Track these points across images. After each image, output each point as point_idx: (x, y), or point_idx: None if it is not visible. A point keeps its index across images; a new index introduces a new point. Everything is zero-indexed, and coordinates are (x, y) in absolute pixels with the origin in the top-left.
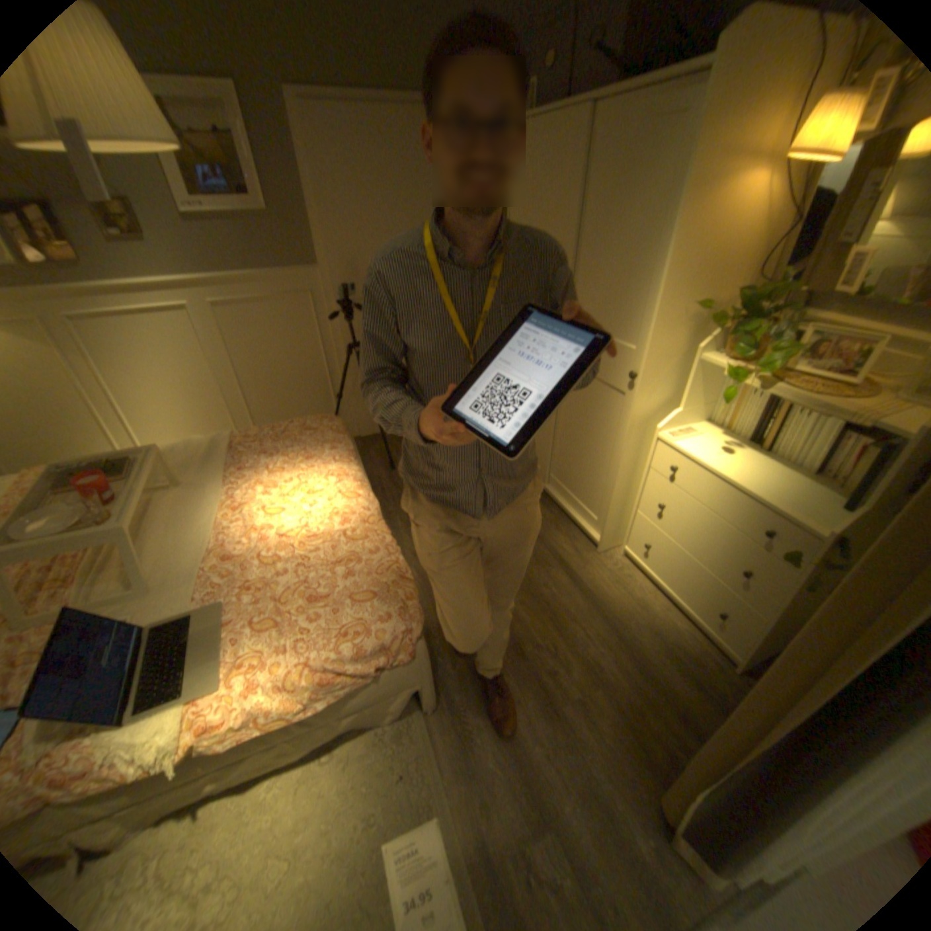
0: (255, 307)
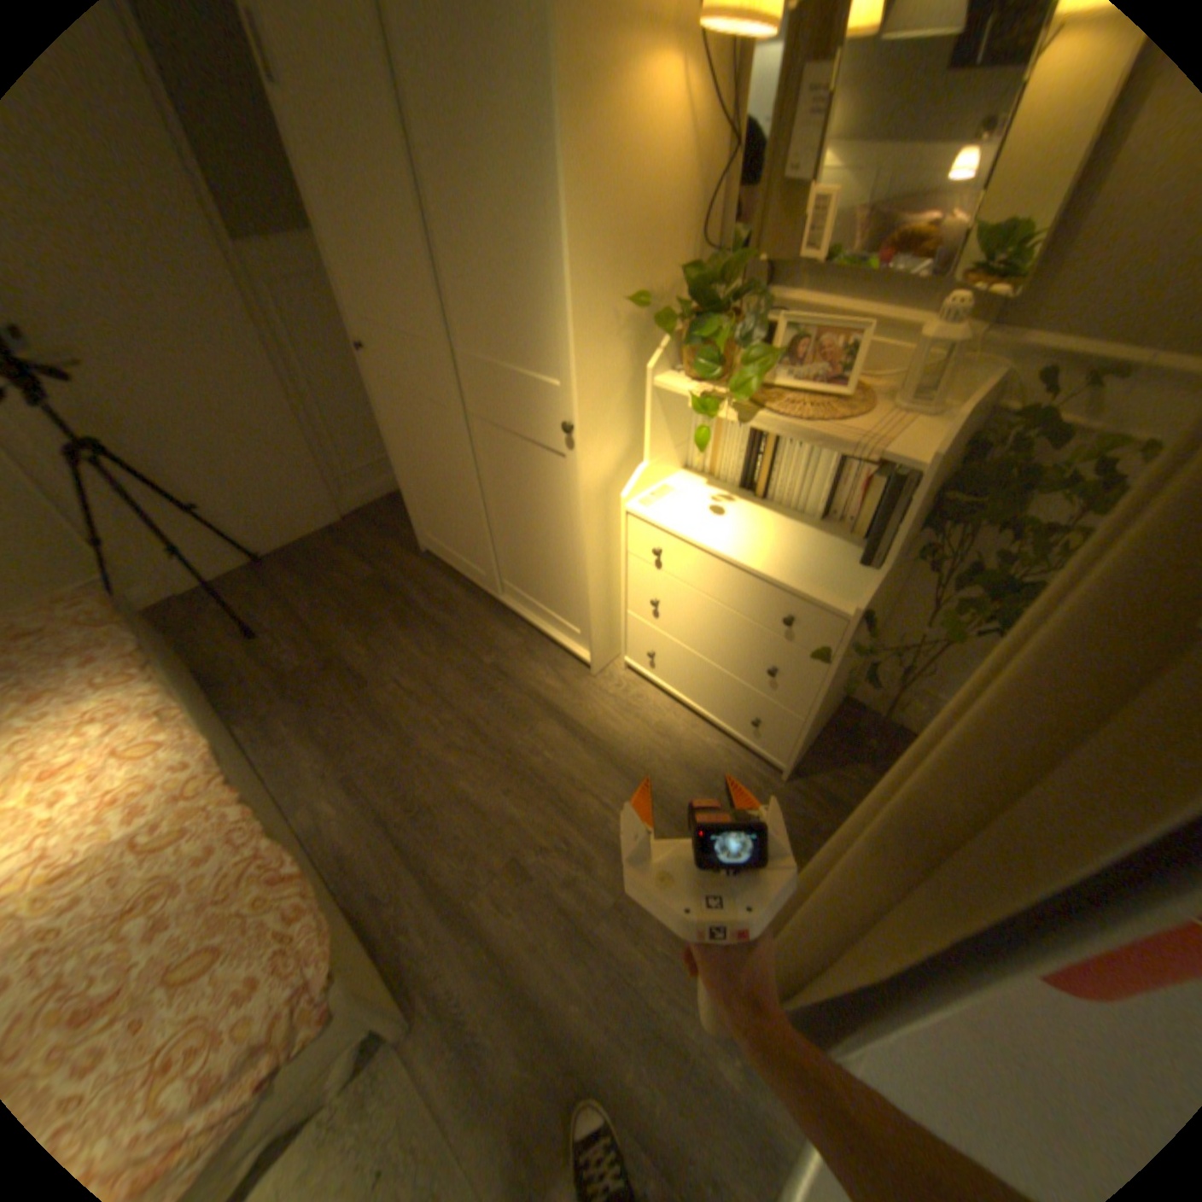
0: None
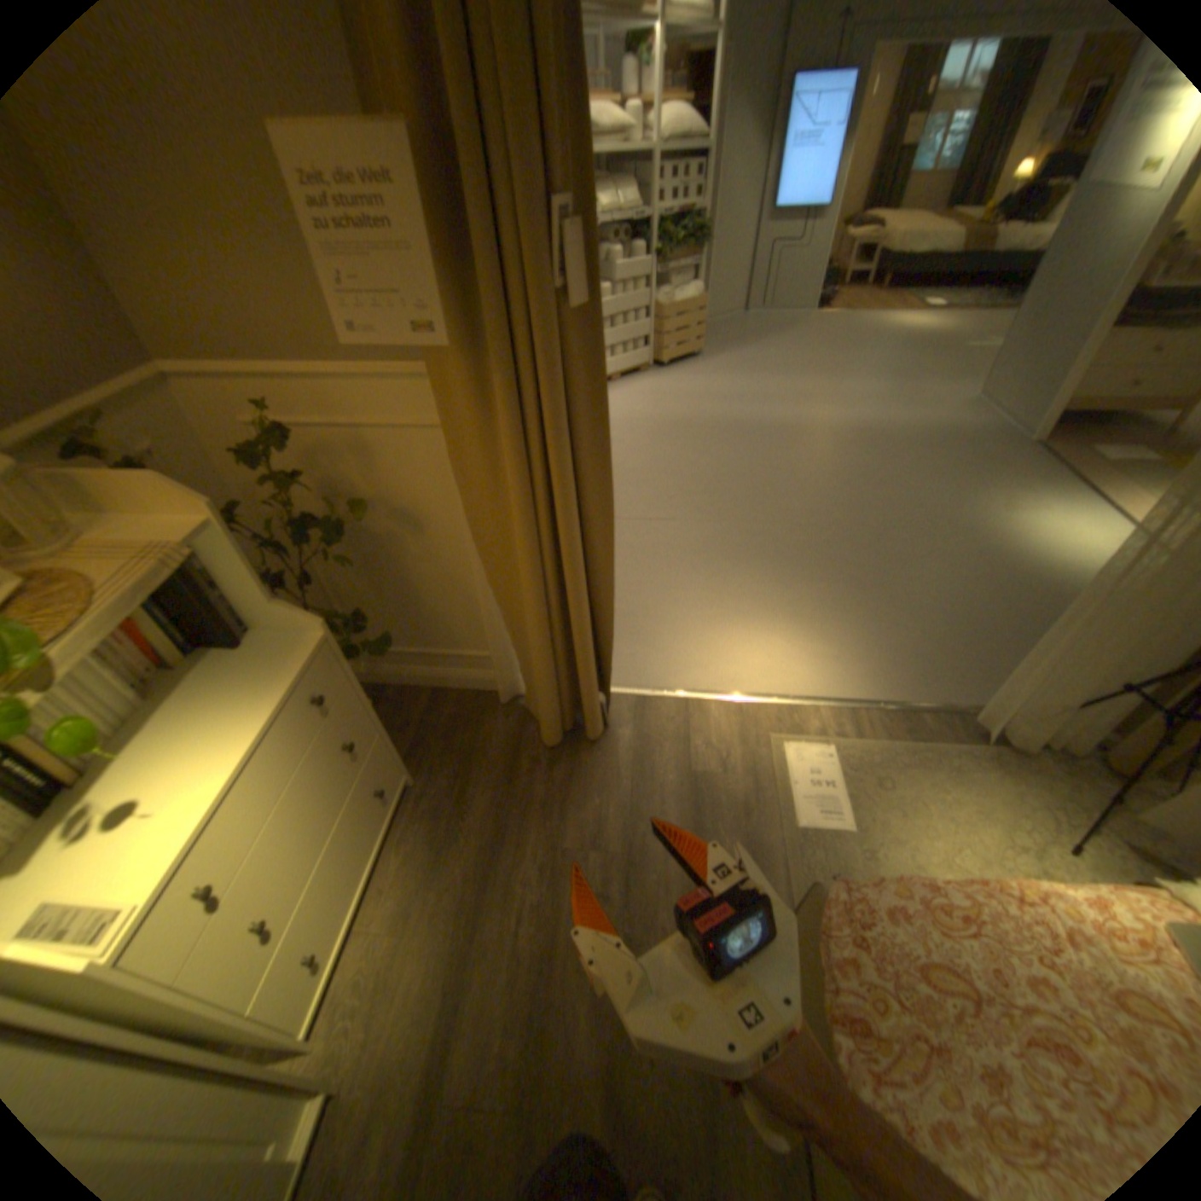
0: None
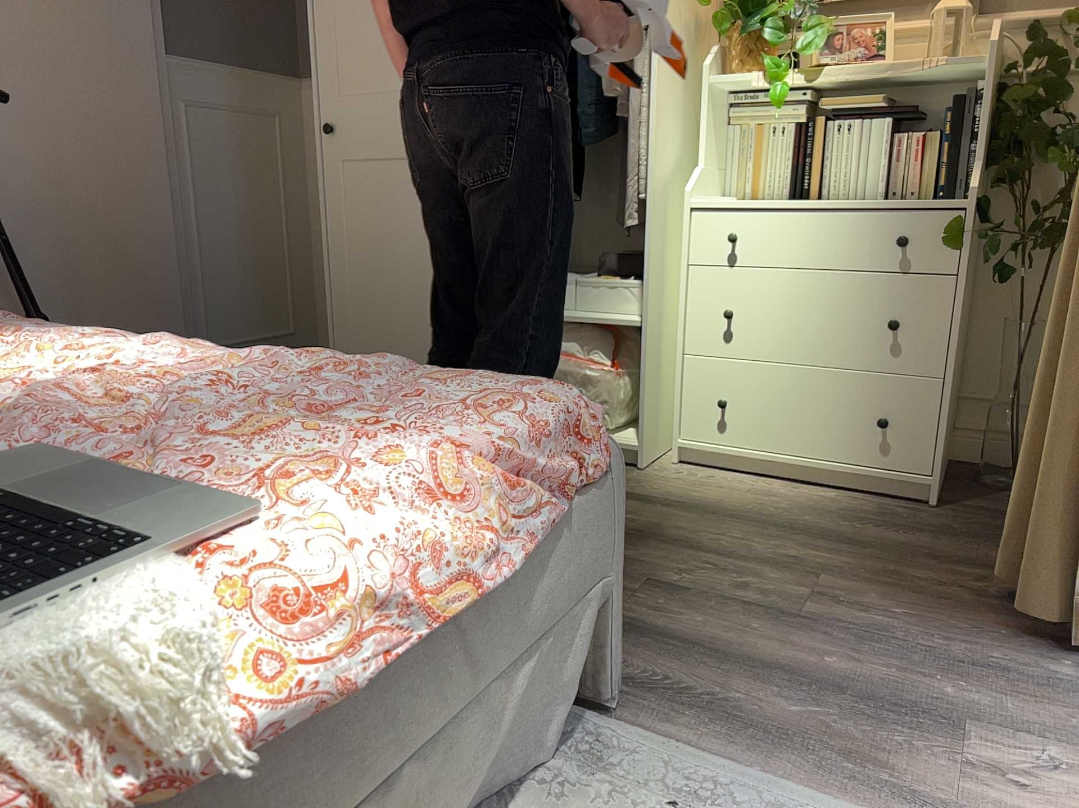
0: None
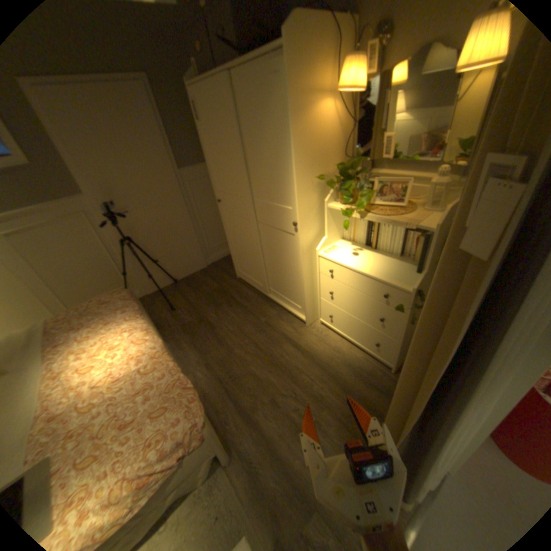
0: (44, 230)
